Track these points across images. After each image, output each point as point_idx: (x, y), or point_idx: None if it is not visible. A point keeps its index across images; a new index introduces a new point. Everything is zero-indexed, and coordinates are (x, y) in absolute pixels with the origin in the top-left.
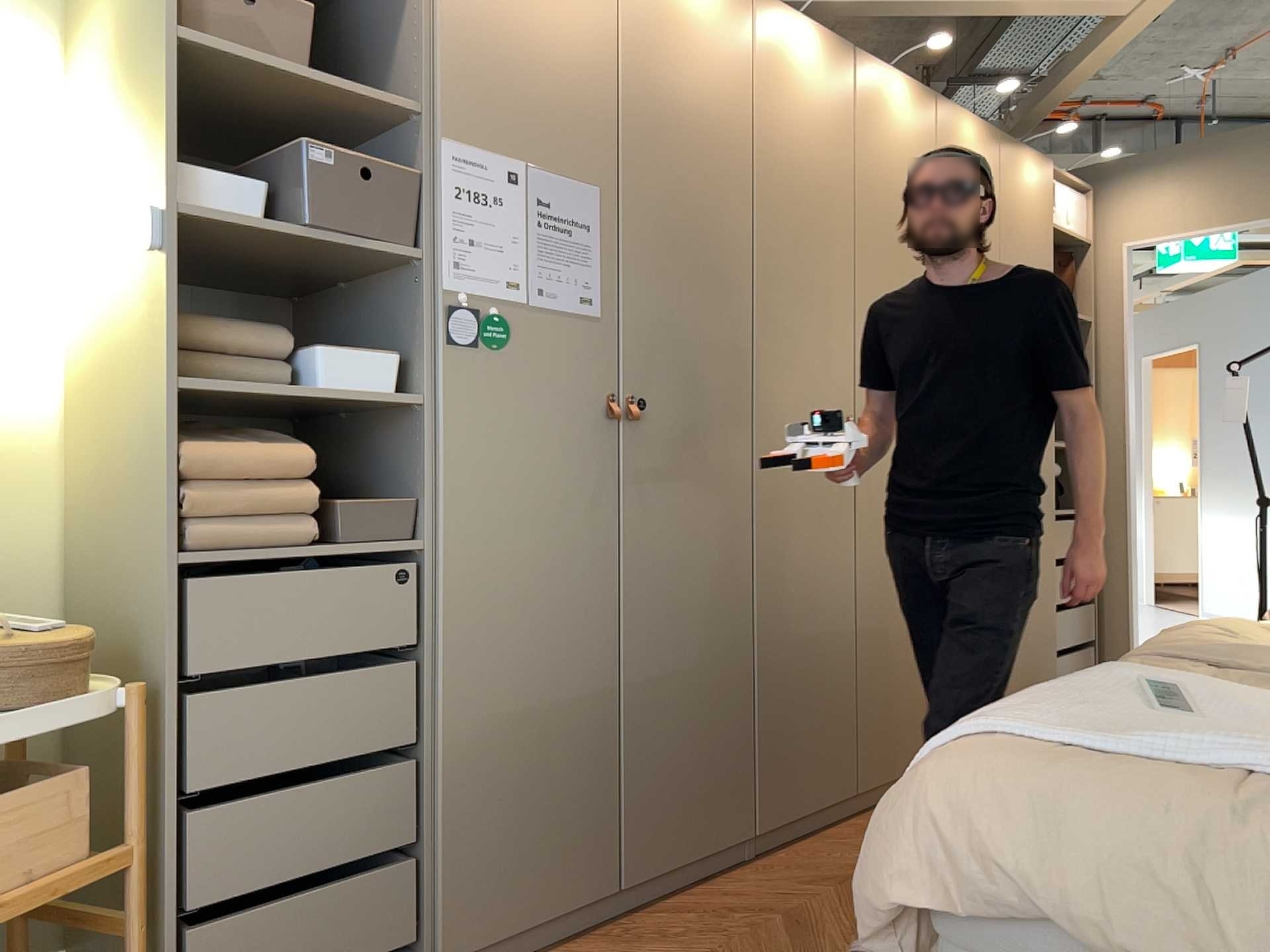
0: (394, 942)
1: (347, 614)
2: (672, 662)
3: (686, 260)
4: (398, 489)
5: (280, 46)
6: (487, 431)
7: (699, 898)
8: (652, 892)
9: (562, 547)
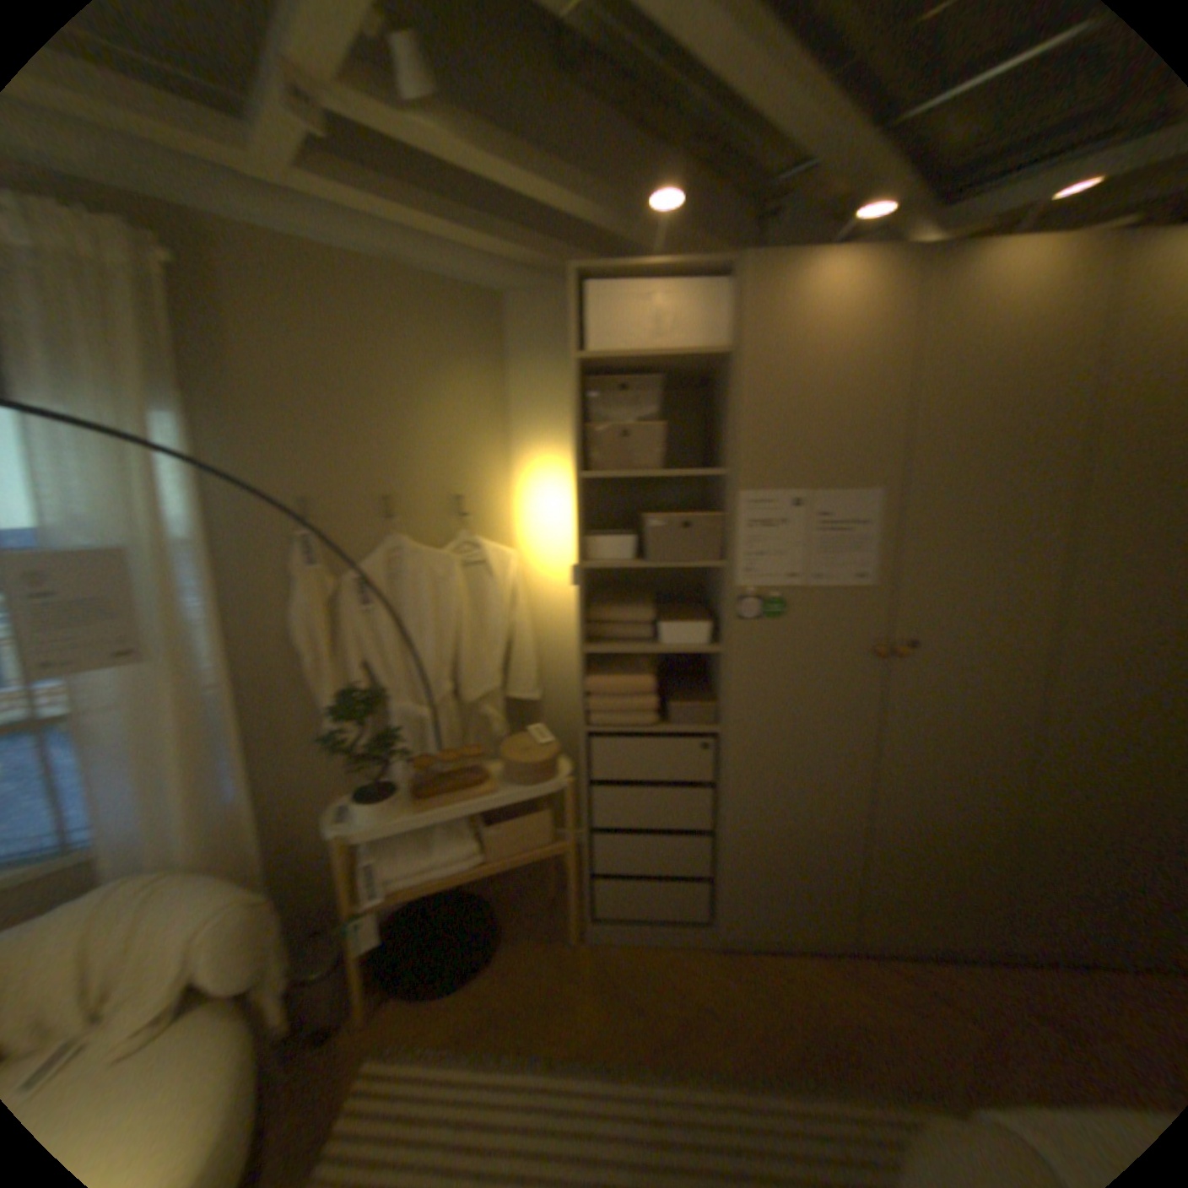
0: (699, 919)
1: (674, 762)
2: (925, 823)
3: (978, 529)
4: (711, 696)
5: (645, 454)
6: (768, 670)
7: (929, 977)
8: (891, 953)
9: (825, 741)
